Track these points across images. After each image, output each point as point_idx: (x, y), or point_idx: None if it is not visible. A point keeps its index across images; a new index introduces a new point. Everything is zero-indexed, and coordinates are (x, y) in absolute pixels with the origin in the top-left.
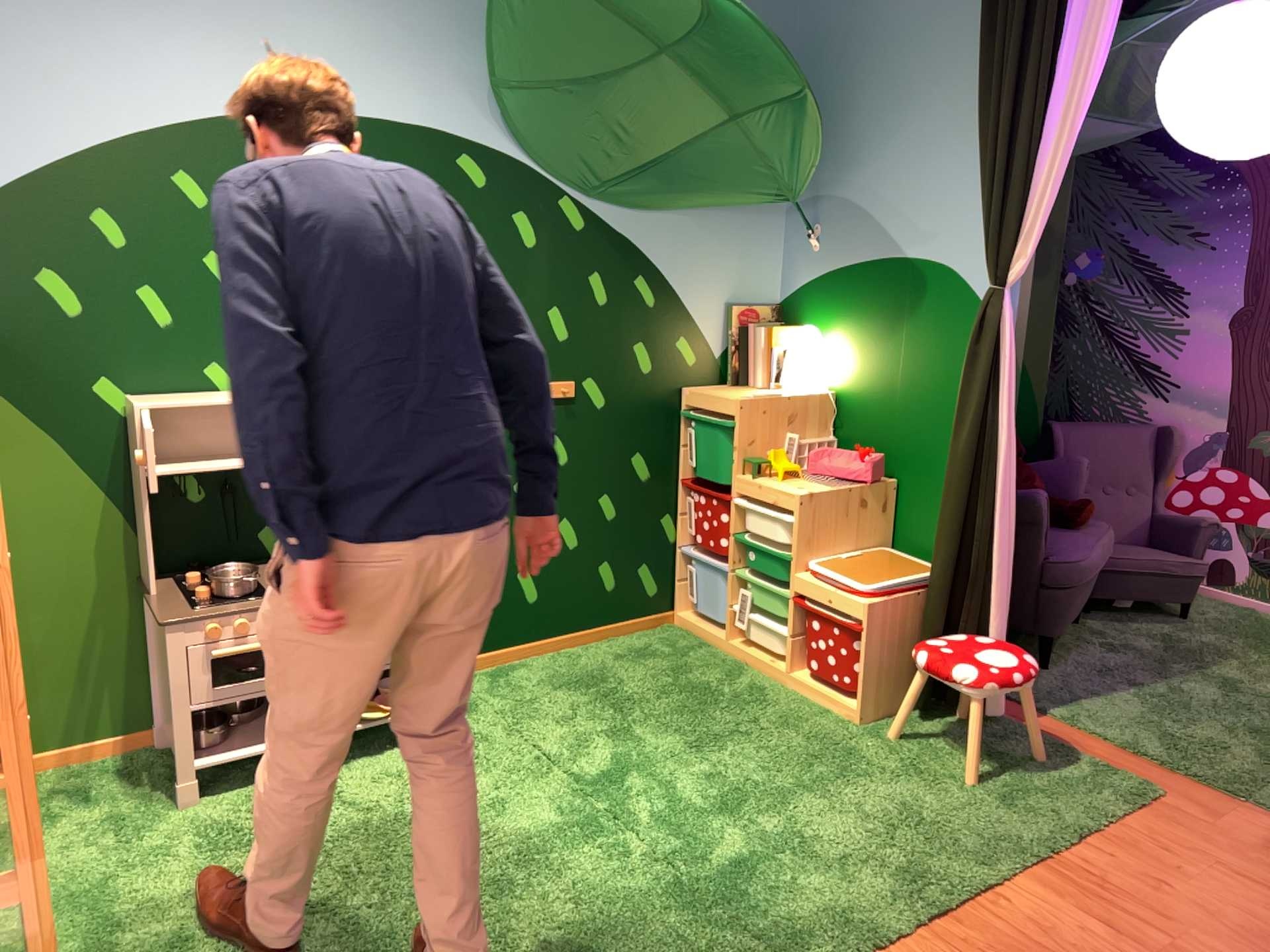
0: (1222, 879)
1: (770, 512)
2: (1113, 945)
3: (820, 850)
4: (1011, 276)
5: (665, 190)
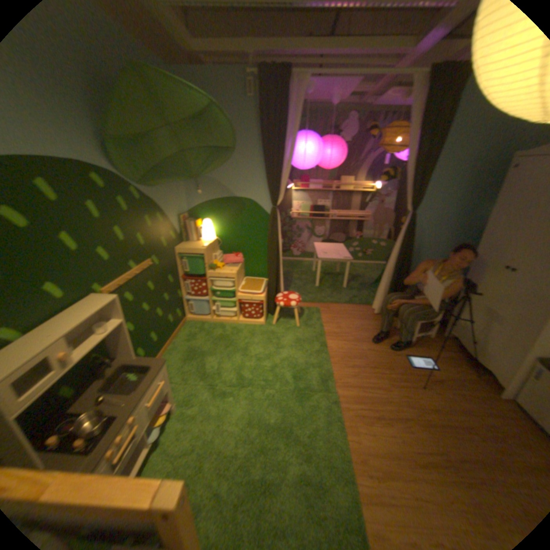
0: (342, 321)
1: (222, 280)
2: (349, 344)
3: (298, 361)
4: (277, 204)
5: (158, 179)
